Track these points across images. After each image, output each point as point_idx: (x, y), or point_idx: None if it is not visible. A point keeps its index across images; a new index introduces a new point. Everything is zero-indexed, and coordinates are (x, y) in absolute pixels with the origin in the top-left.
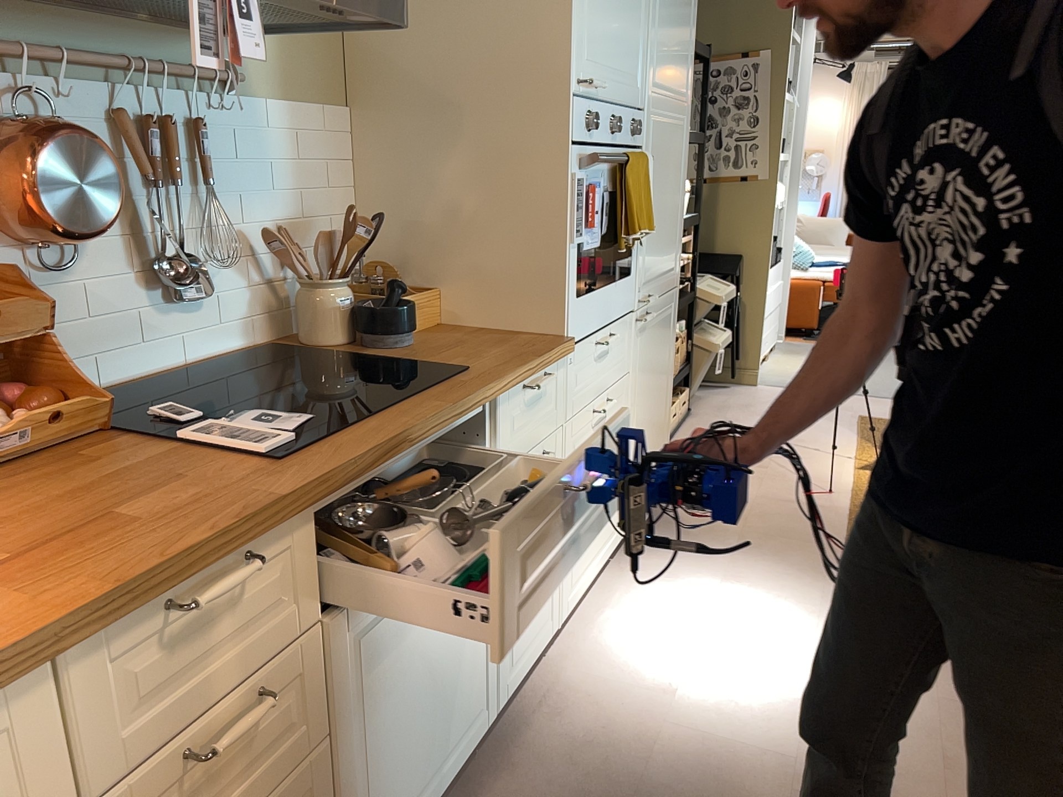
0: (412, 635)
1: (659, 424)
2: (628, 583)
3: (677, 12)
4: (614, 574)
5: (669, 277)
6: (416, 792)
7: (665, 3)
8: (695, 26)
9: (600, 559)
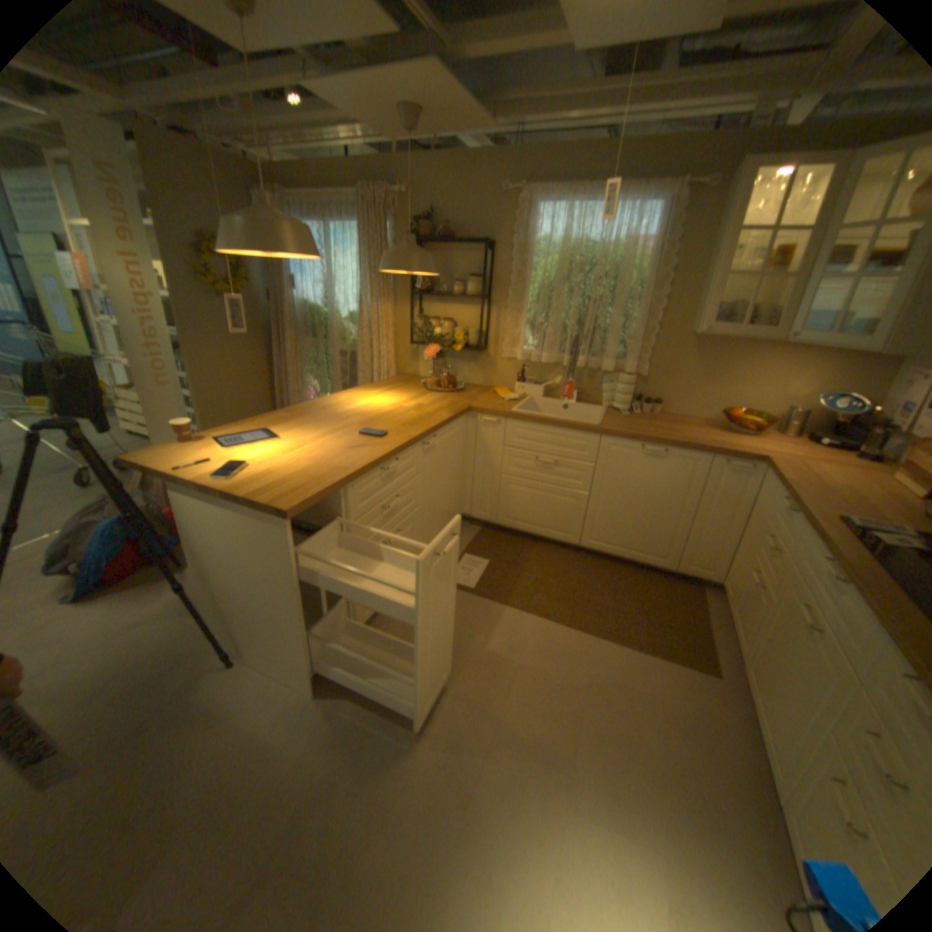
0: (796, 639)
1: None
2: None
3: None
4: None
5: None
6: (764, 704)
7: None
8: None
9: None
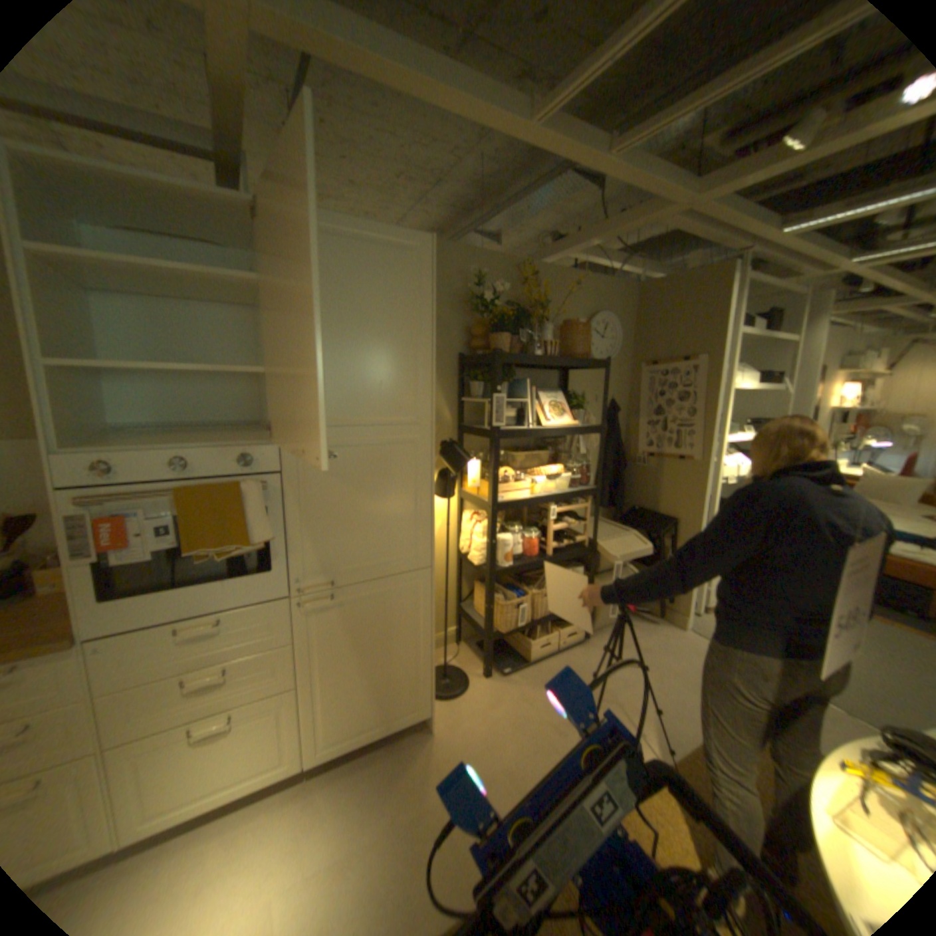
0: None
1: (402, 678)
2: (272, 820)
3: (366, 353)
4: (281, 802)
5: (401, 562)
6: None
7: (324, 350)
8: (434, 357)
9: (235, 794)
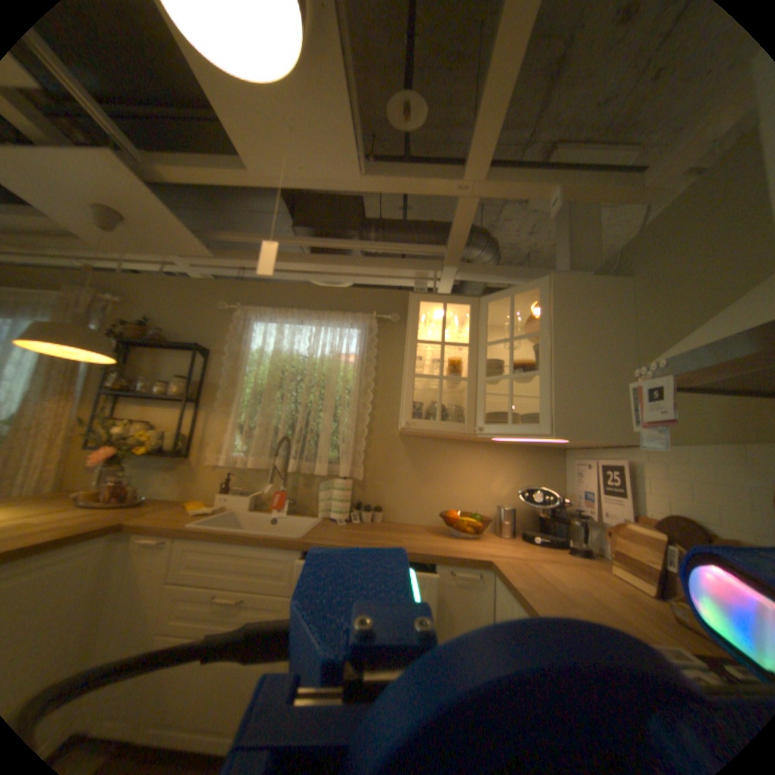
0: None
1: None
2: None
3: None
4: None
5: None
6: None
7: None
8: None
9: None
